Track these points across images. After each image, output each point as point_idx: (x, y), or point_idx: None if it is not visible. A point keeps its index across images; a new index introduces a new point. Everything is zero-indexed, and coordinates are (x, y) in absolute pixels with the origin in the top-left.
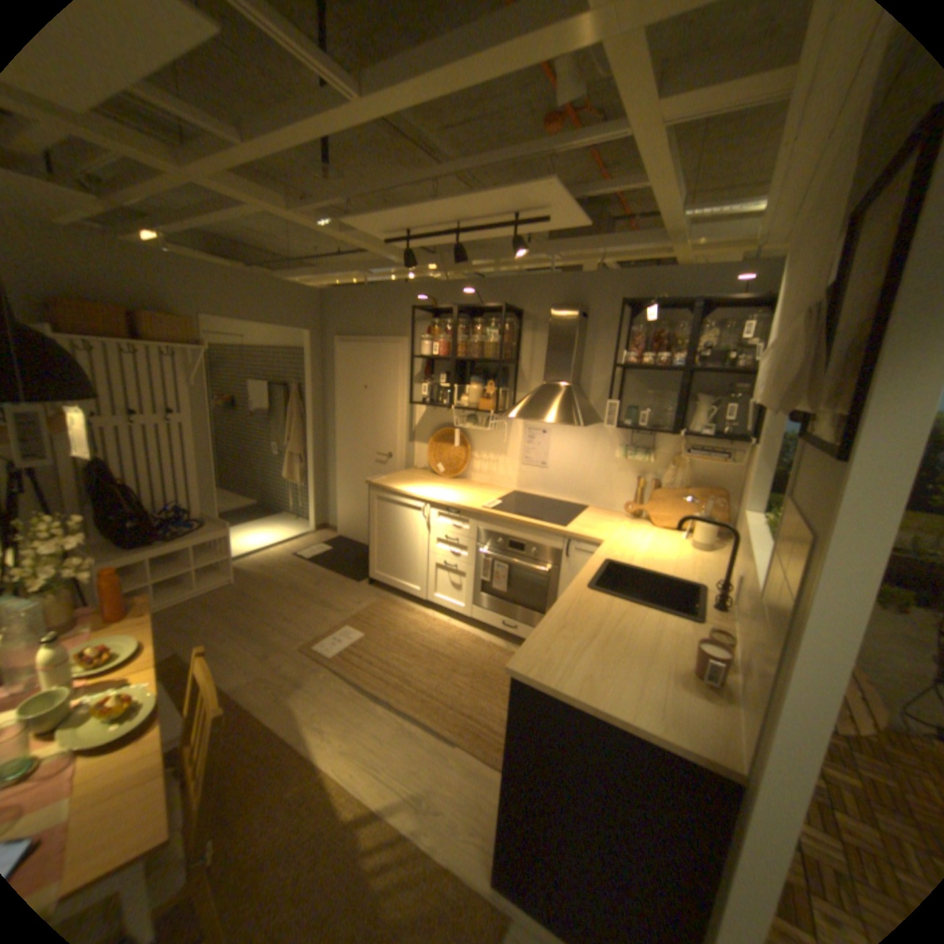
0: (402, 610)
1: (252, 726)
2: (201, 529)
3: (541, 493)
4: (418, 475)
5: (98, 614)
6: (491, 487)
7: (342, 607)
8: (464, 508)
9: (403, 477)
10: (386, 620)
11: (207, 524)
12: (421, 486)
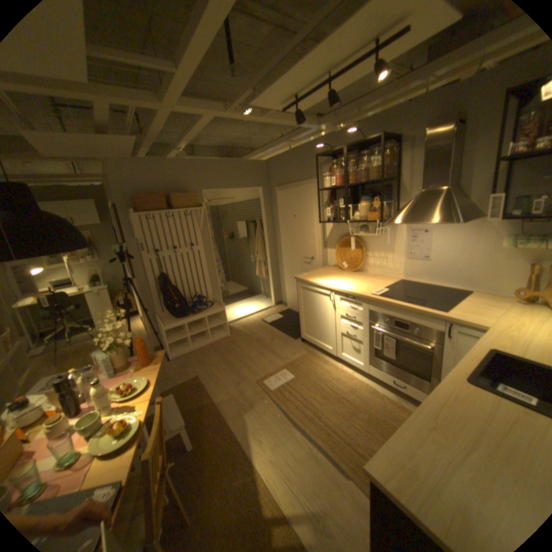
0: (321, 362)
1: (225, 429)
2: (211, 307)
3: (426, 280)
4: (330, 270)
5: (142, 360)
6: (383, 277)
7: (284, 356)
8: (358, 295)
9: (319, 272)
10: (310, 368)
11: (215, 303)
12: (329, 278)
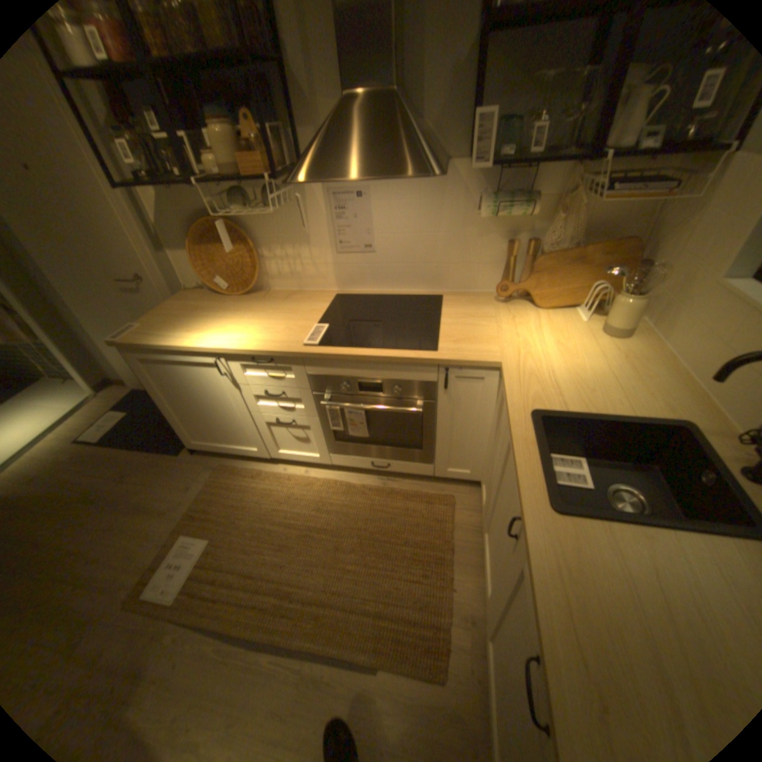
0: (245, 480)
1: None
2: None
3: (374, 287)
4: (192, 302)
5: None
6: (303, 295)
7: (166, 504)
8: (278, 354)
9: (168, 313)
10: (231, 504)
11: None
12: (200, 325)
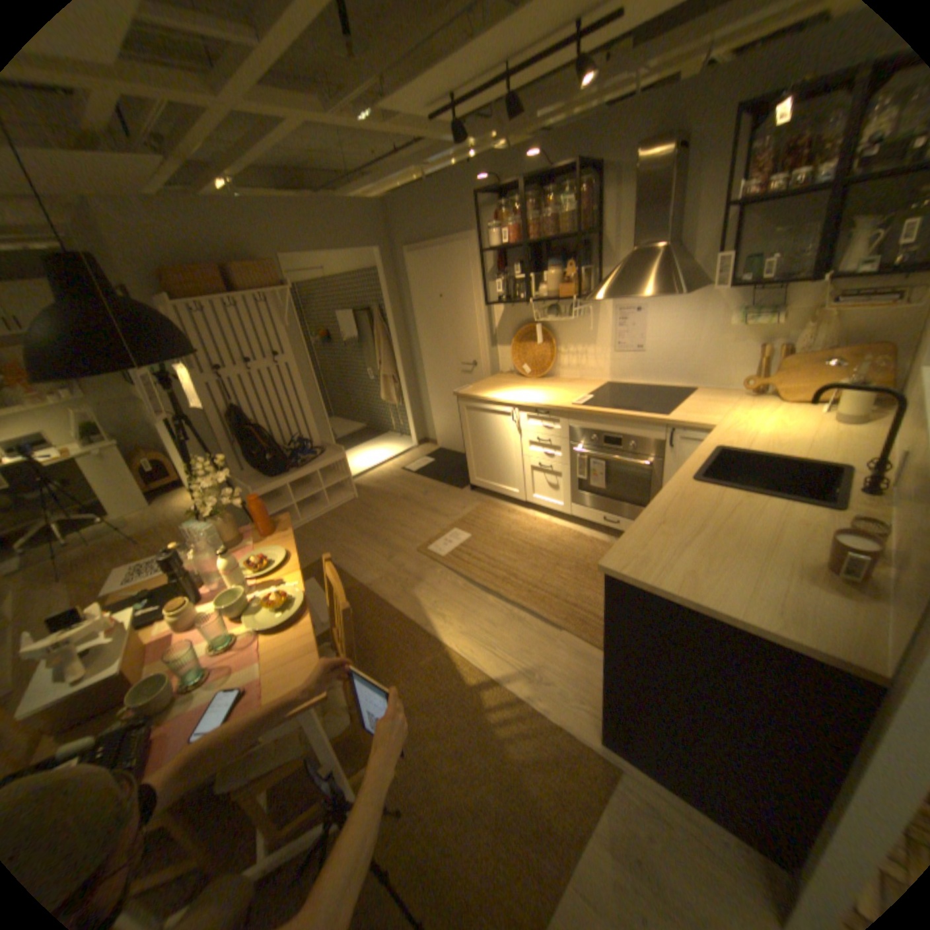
0: (504, 512)
1: (389, 610)
2: (323, 454)
3: (639, 380)
4: (505, 380)
5: (257, 530)
6: (581, 381)
7: (449, 512)
8: (553, 408)
9: (489, 384)
10: (490, 521)
11: (327, 449)
12: (508, 391)
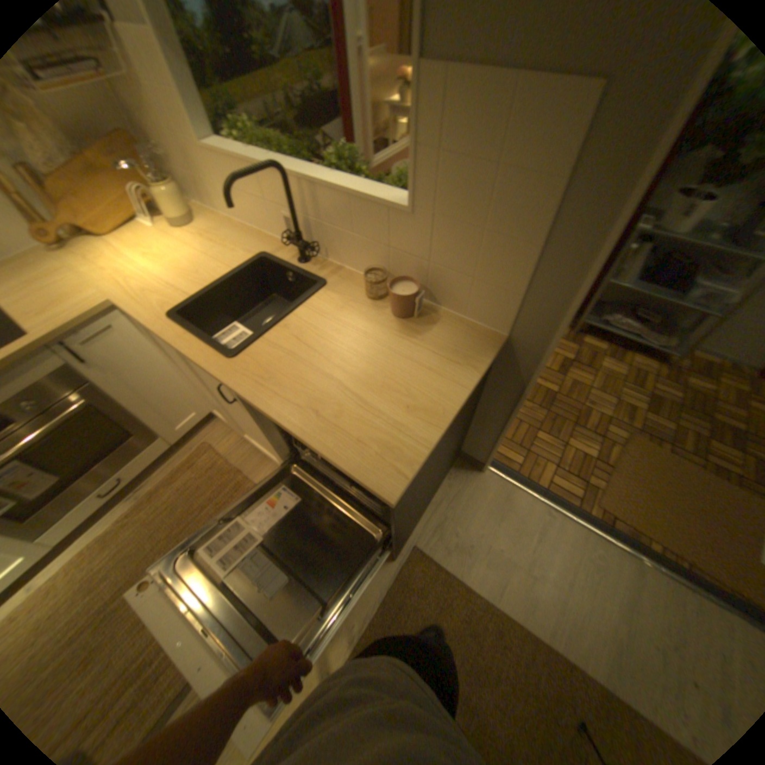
0: None
1: None
2: None
3: None
4: None
5: None
6: None
7: None
8: None
9: None
10: None
11: None
12: None
